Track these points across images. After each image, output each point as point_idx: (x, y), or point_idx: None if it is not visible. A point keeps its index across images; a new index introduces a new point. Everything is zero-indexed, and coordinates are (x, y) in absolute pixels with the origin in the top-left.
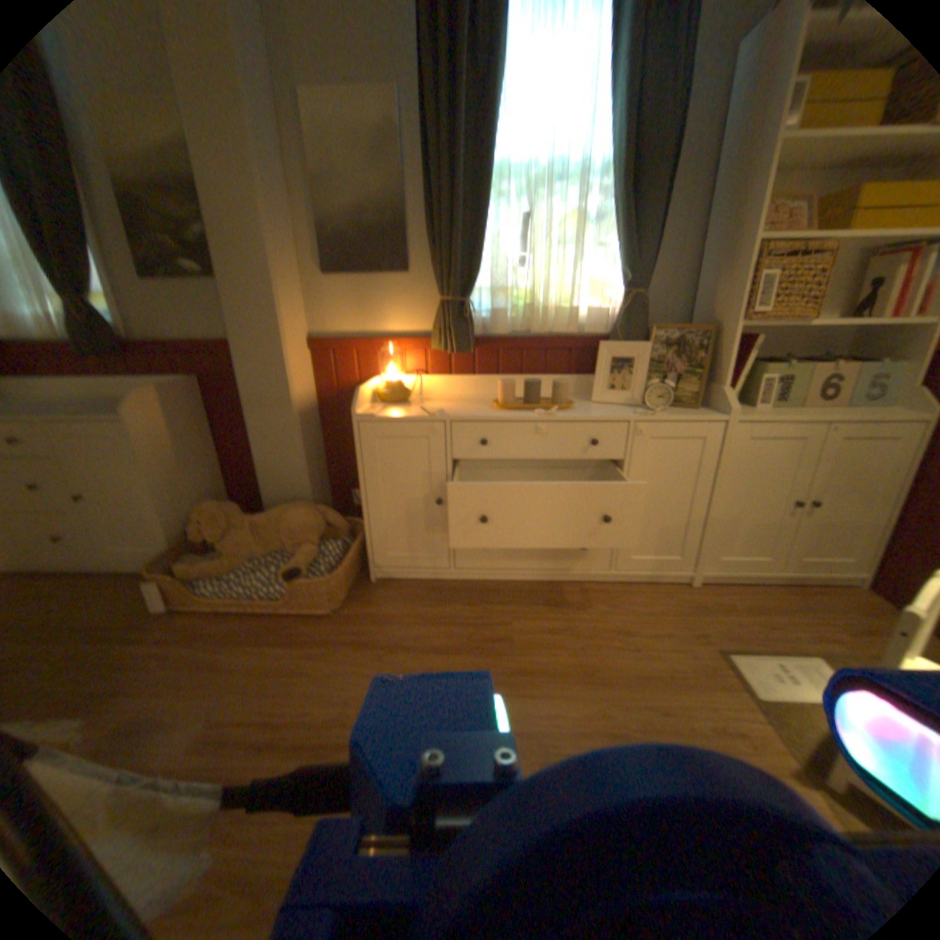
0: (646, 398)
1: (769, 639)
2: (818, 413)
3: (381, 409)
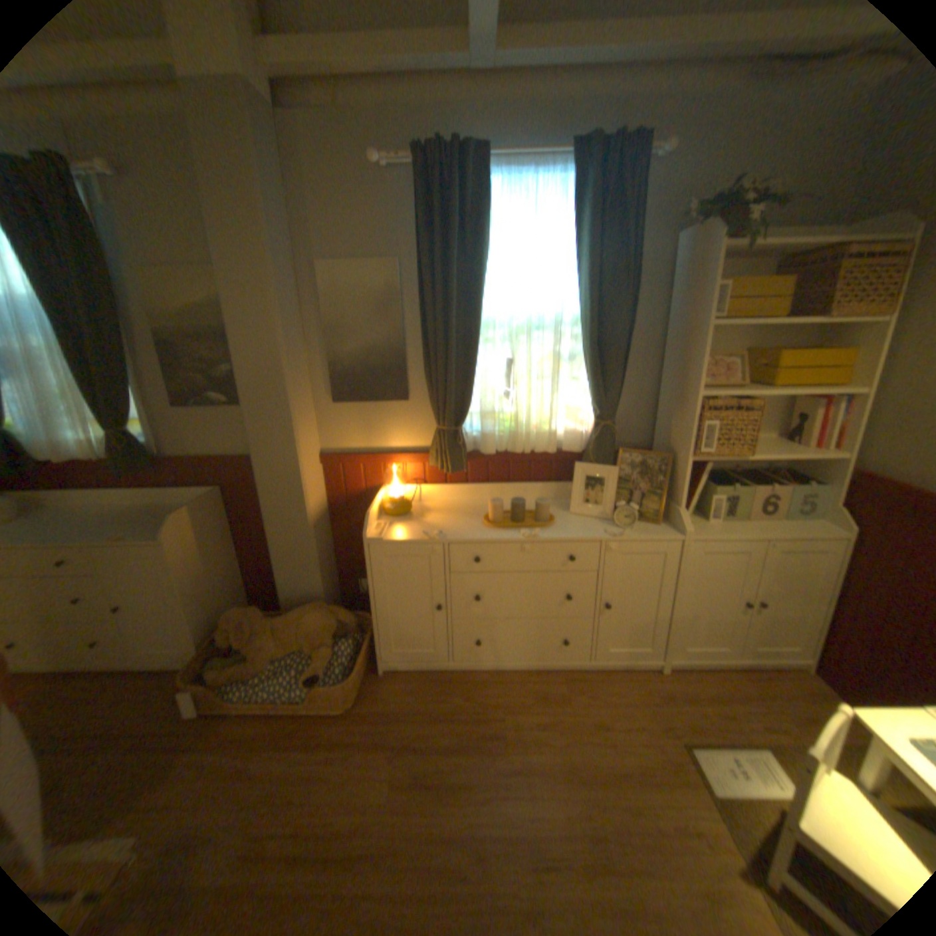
0: (615, 515)
1: (727, 731)
2: (761, 529)
3: (386, 529)
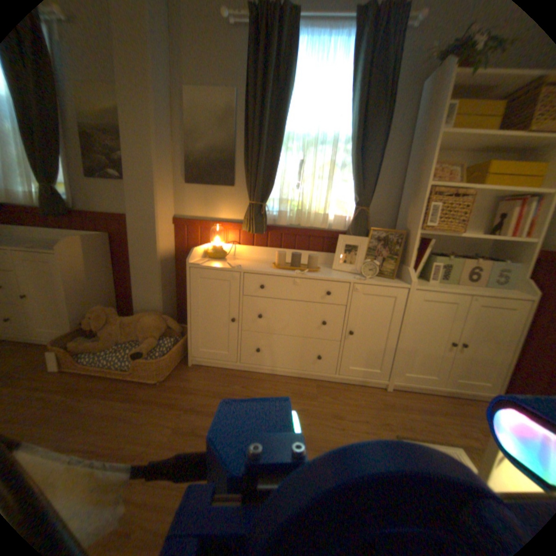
0: (363, 270)
1: (430, 431)
2: (467, 289)
3: (205, 261)
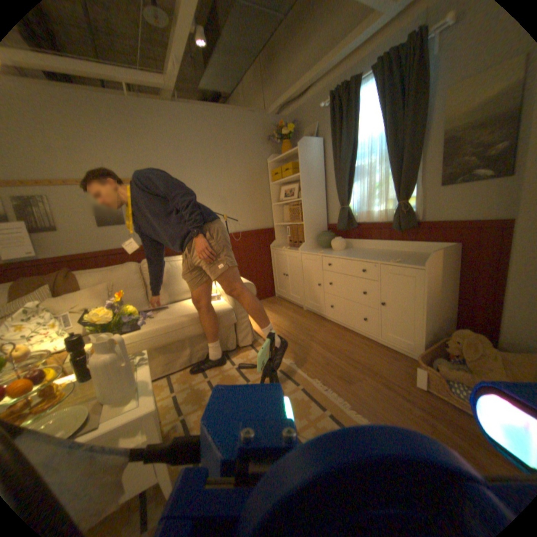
0: None
1: None
2: None
3: None
